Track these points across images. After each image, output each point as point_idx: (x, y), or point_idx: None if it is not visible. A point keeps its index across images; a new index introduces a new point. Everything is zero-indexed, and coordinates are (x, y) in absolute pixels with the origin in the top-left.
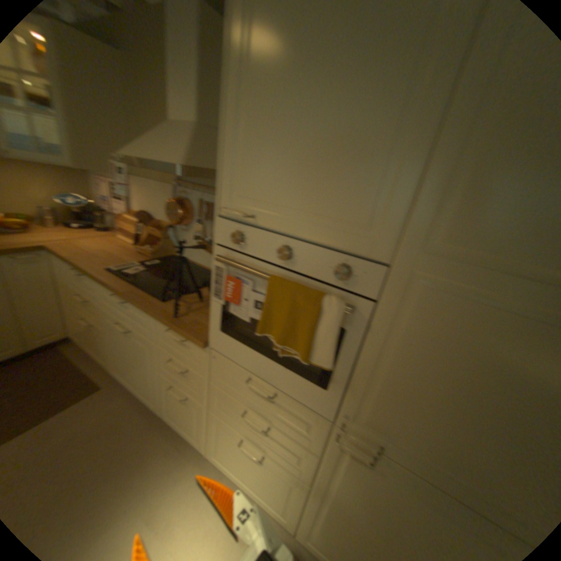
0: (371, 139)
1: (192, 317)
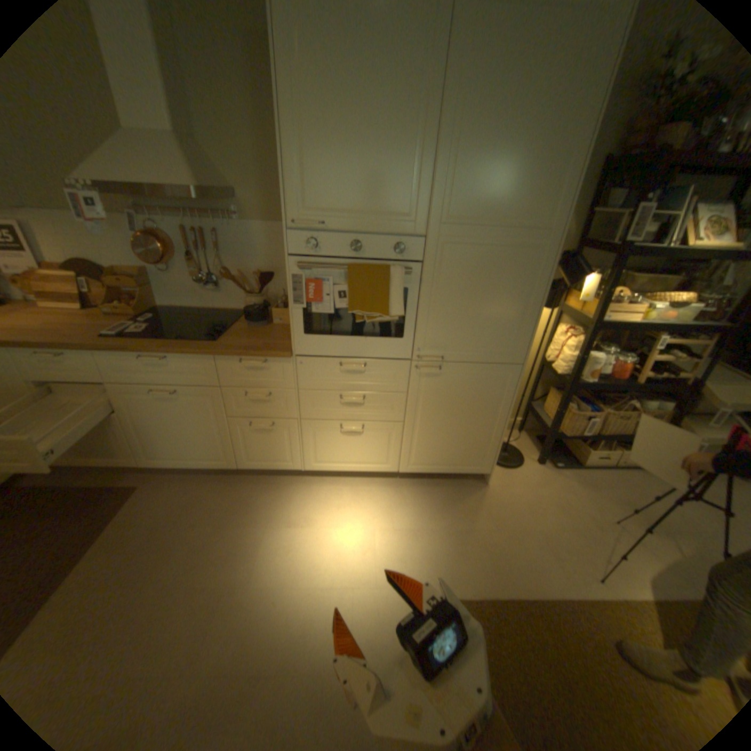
0: (399, 156)
1: (254, 342)
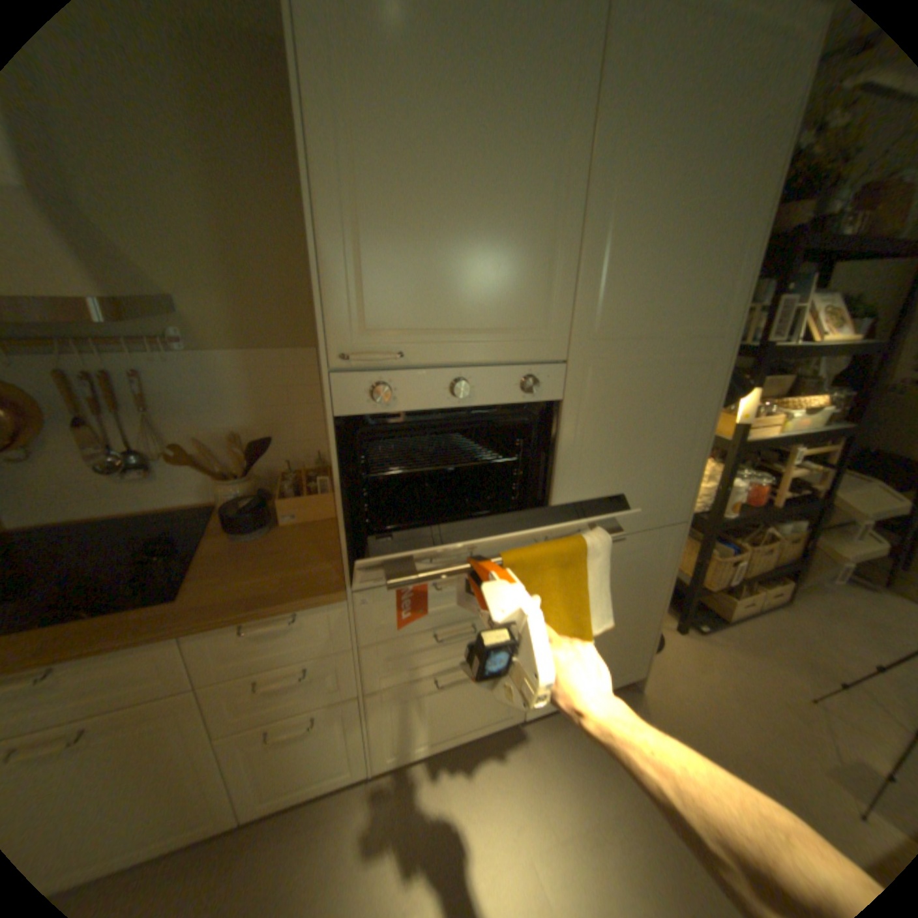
0: (531, 235)
1: (262, 581)
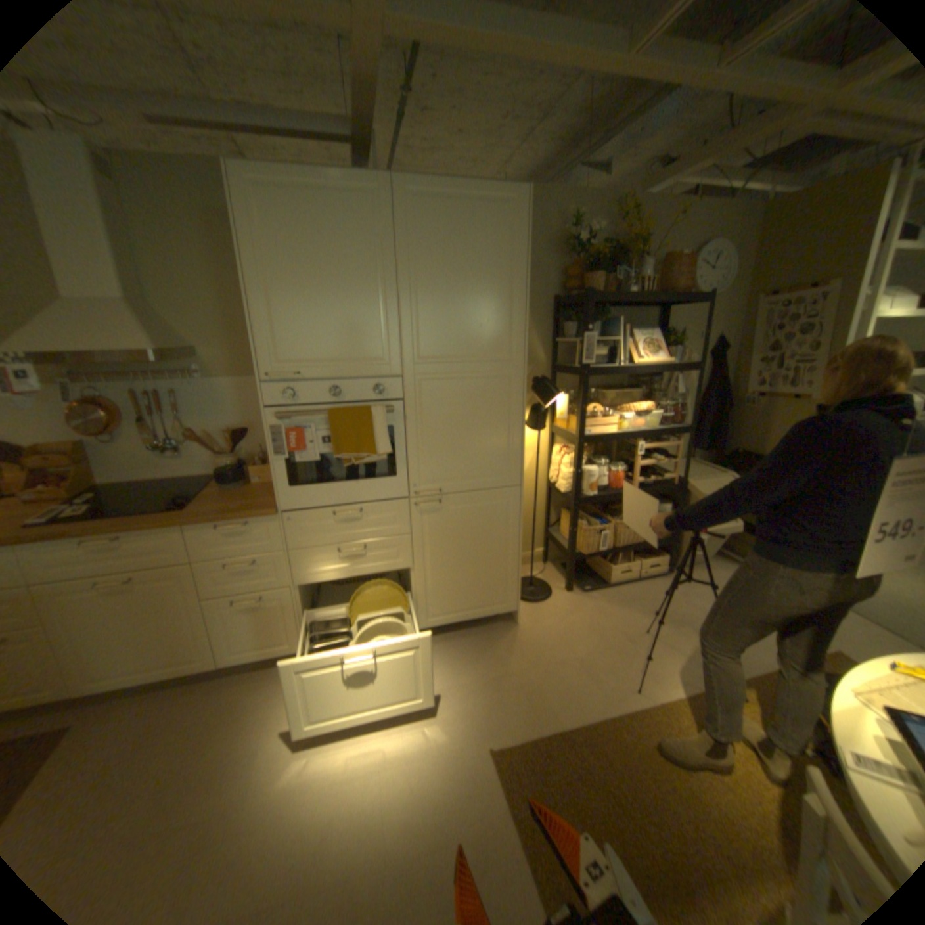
0: (365, 310)
1: (229, 504)
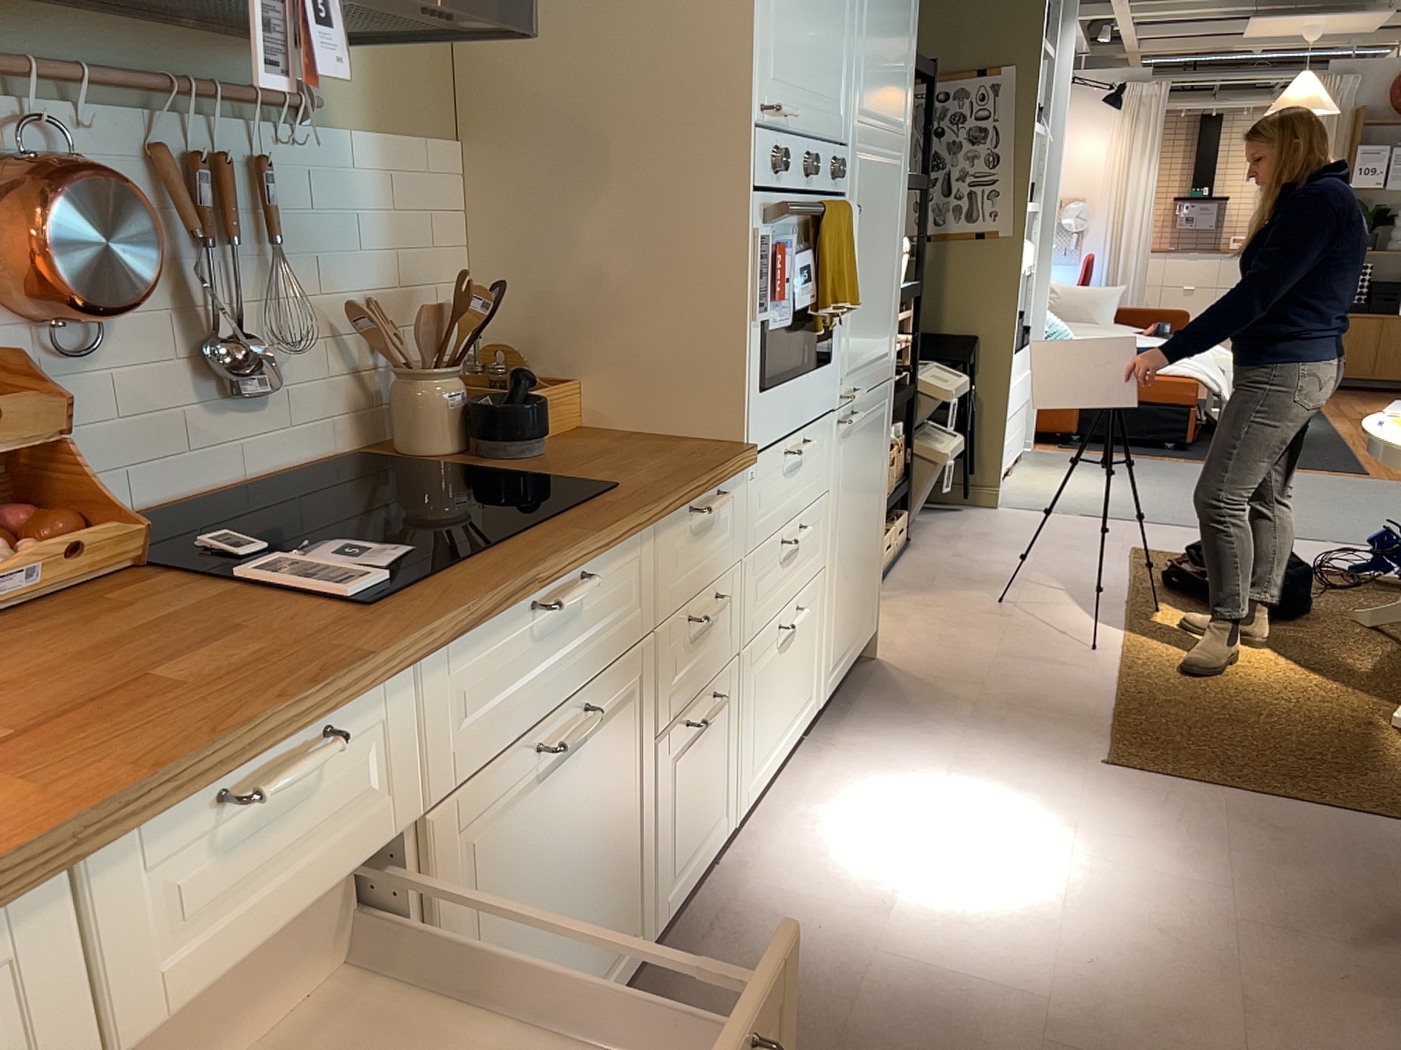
0: None
1: (660, 461)
